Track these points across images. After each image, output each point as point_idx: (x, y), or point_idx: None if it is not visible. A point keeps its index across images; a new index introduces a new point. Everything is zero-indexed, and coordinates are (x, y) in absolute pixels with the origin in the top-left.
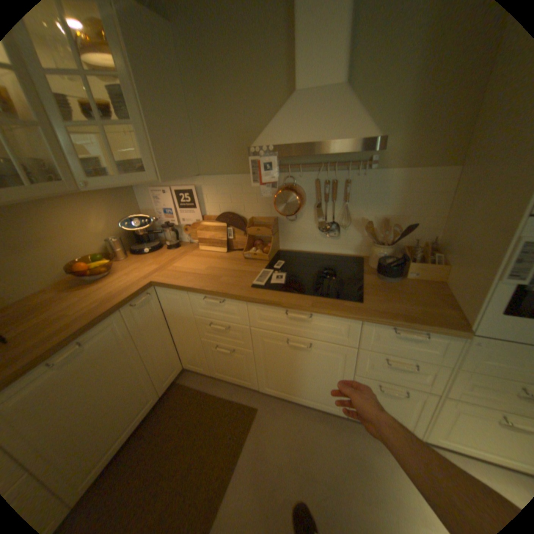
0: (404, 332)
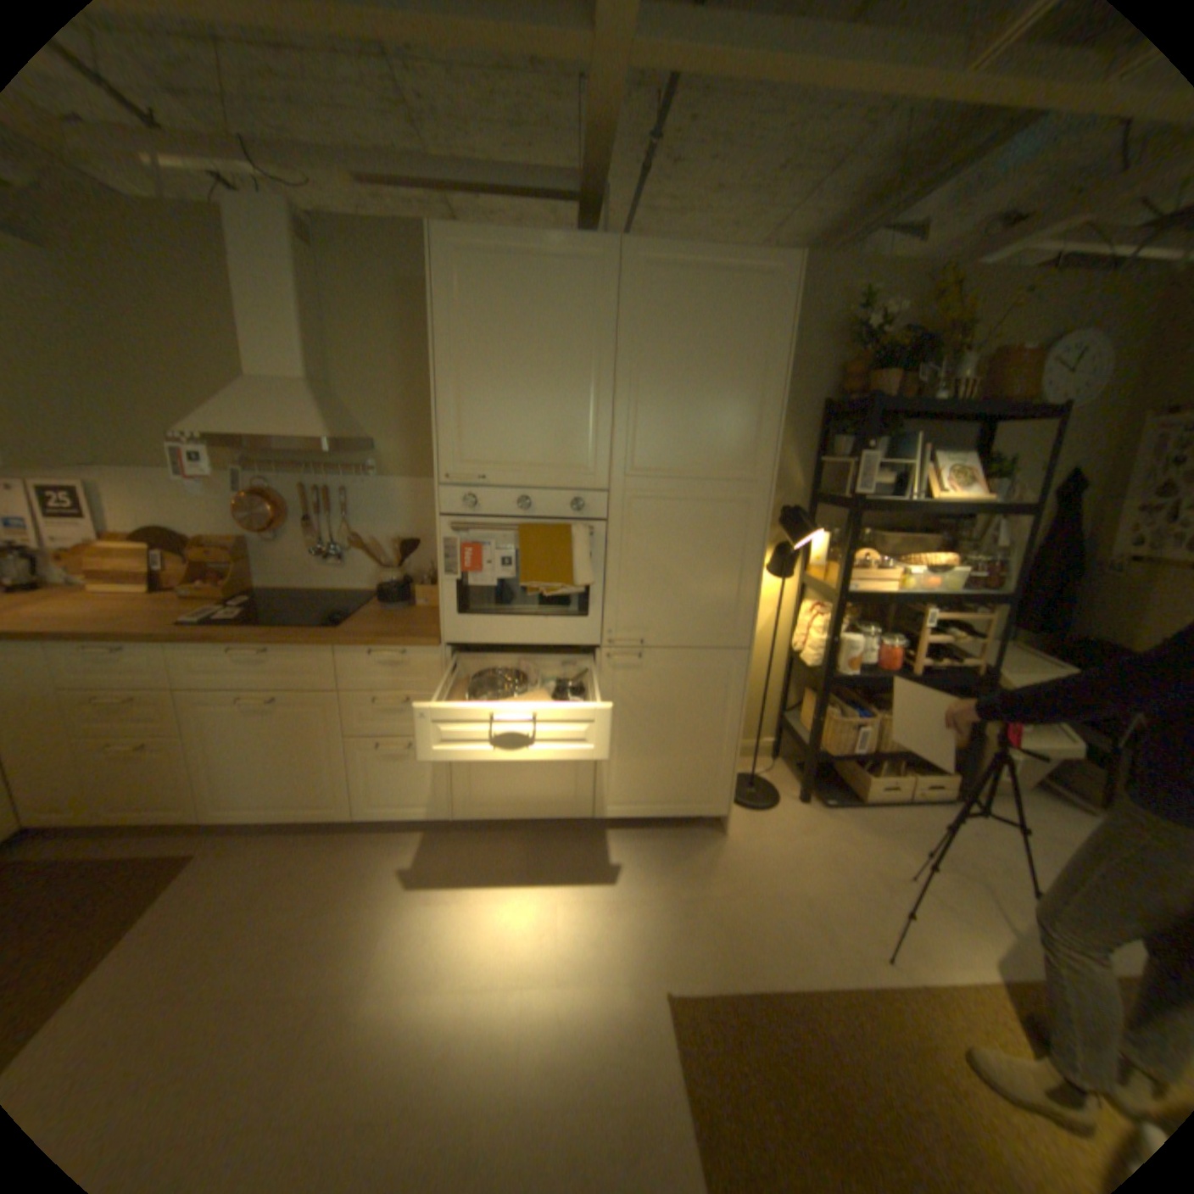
0: (376, 653)
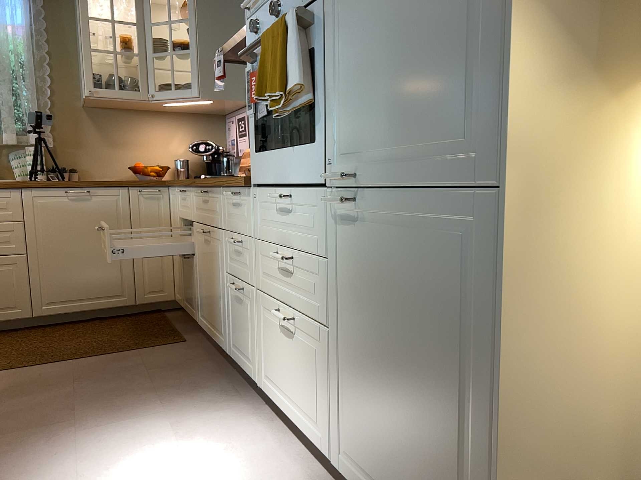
0: (227, 192)
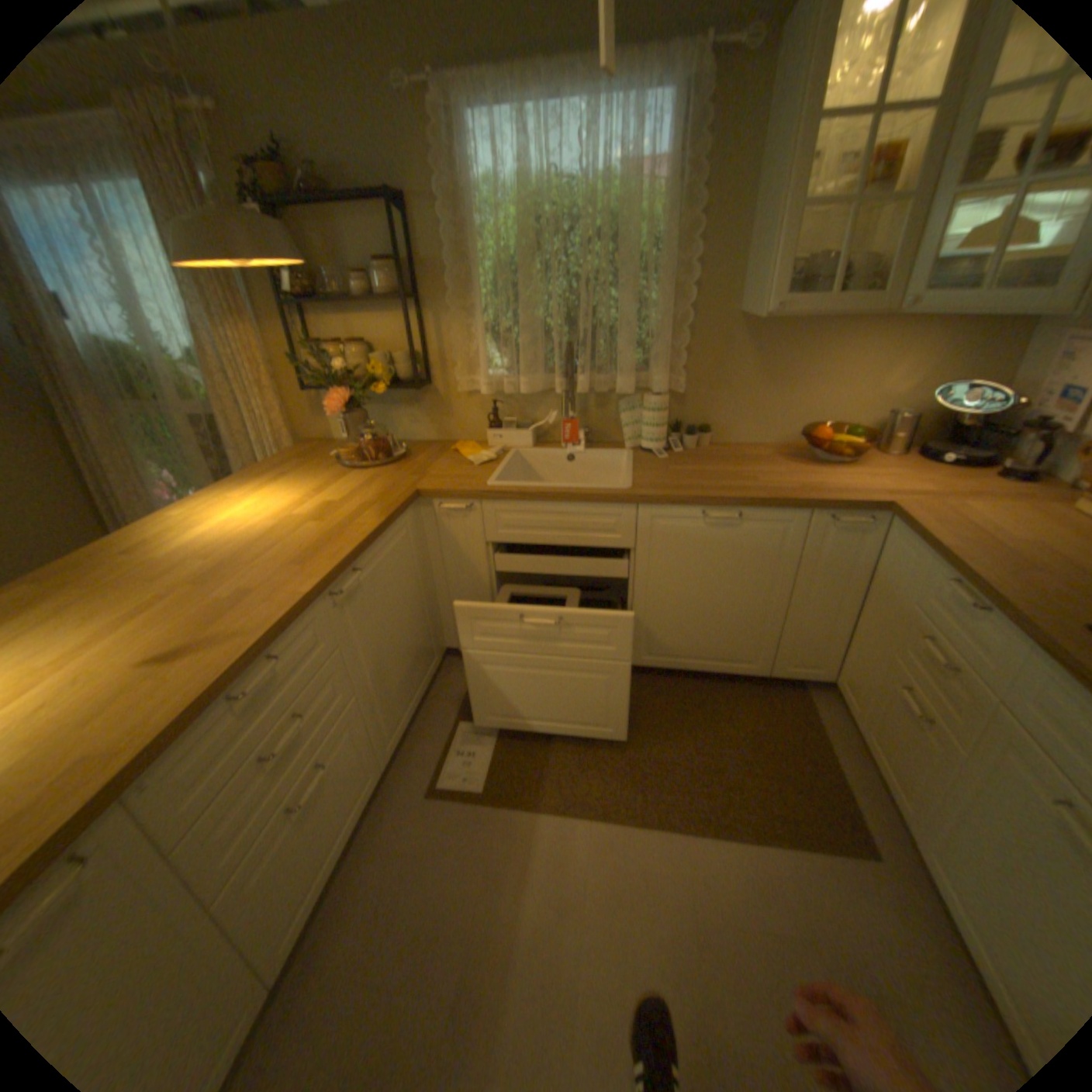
0: None
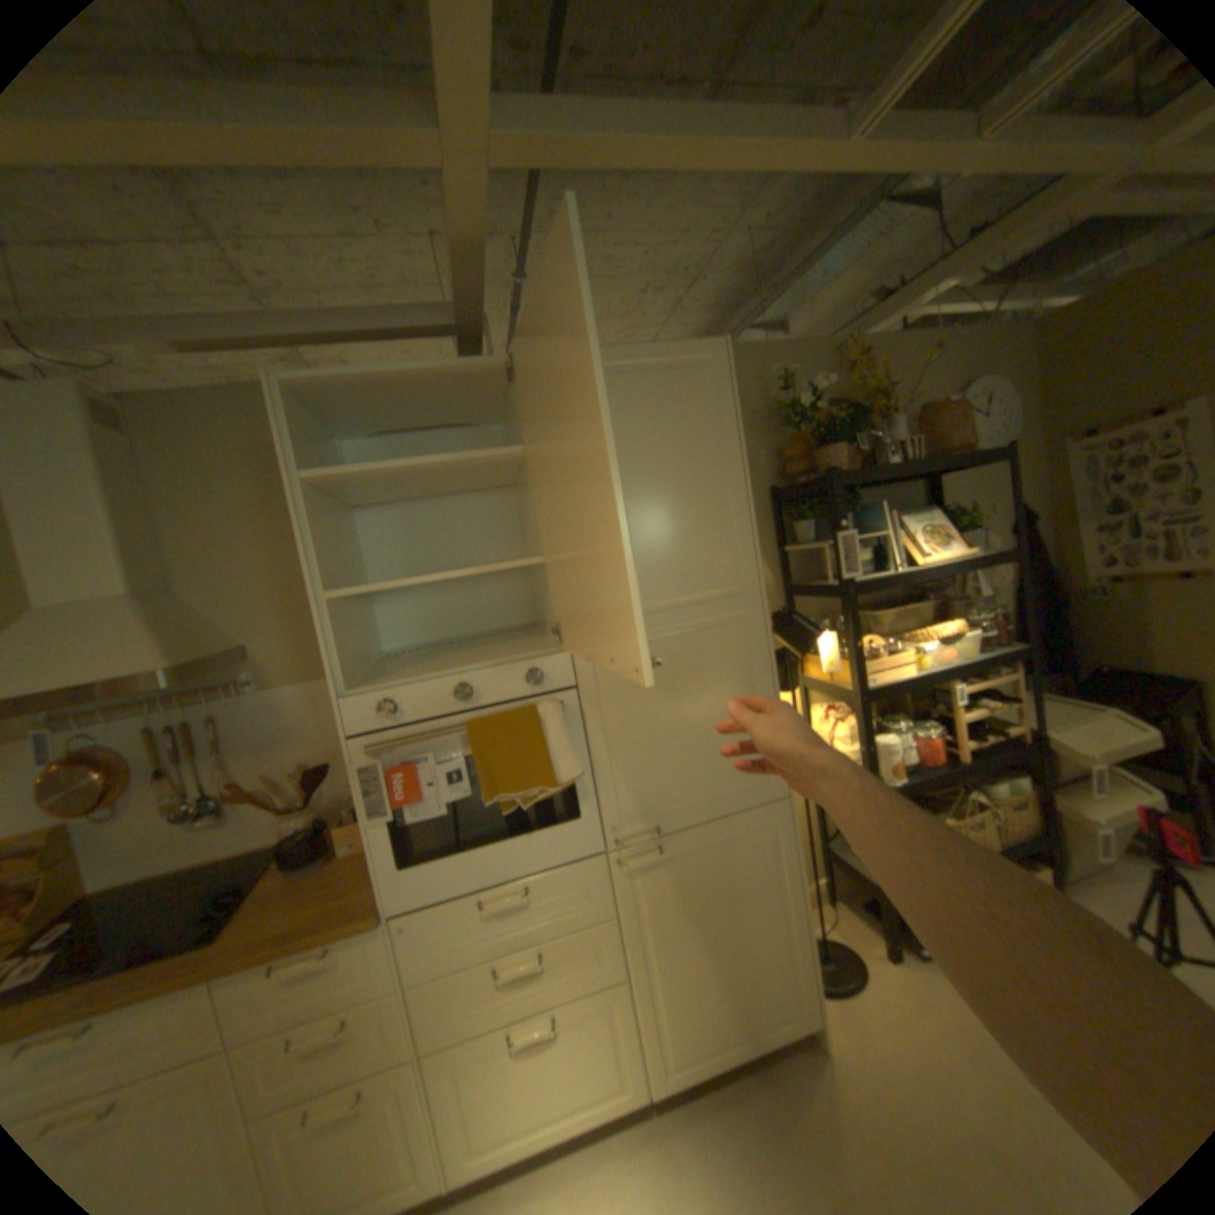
0: (280, 968)
